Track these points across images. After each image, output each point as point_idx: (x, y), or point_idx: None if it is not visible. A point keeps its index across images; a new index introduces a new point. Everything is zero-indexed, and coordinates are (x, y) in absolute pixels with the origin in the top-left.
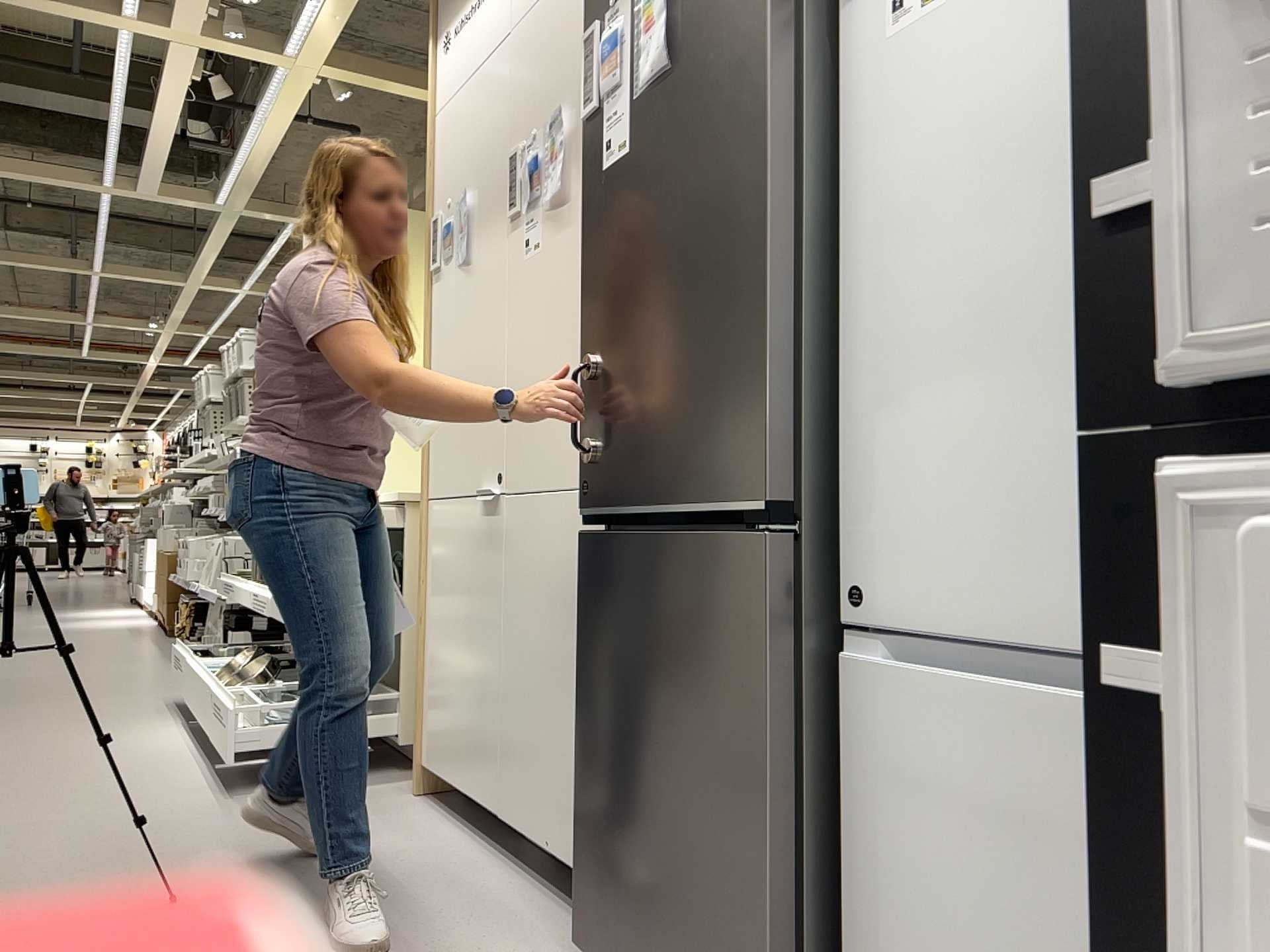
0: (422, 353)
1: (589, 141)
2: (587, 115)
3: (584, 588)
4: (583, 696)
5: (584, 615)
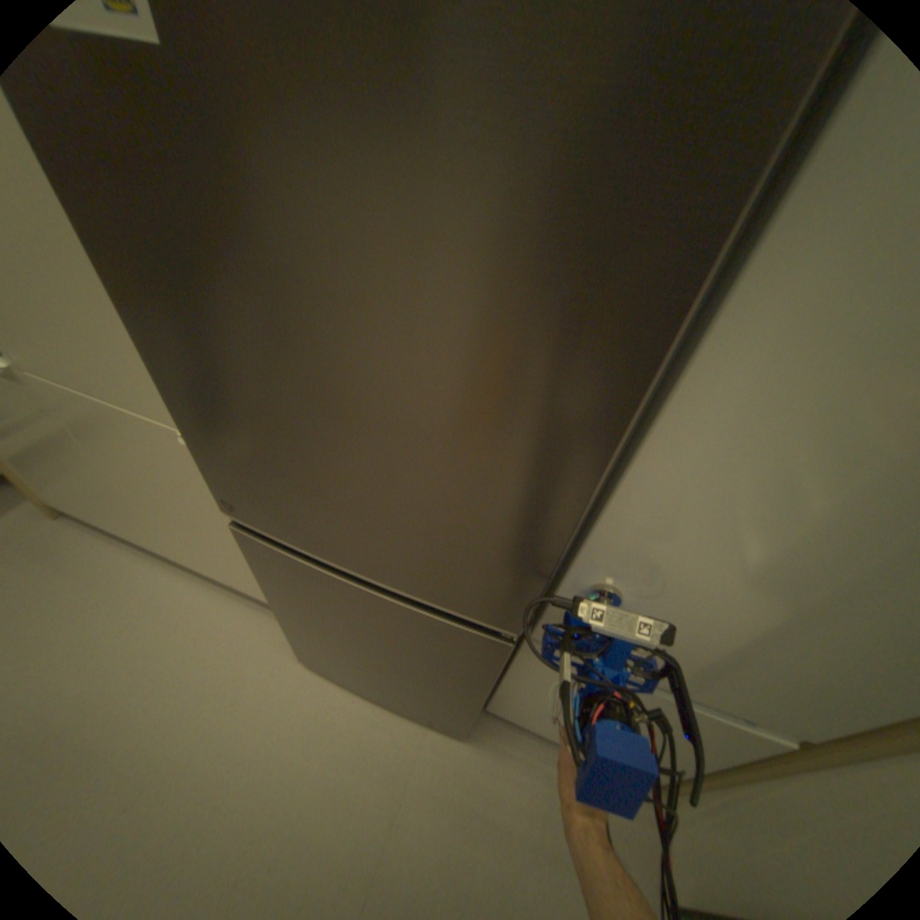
0: None
1: None
2: None
3: (252, 556)
4: (273, 599)
5: (258, 568)
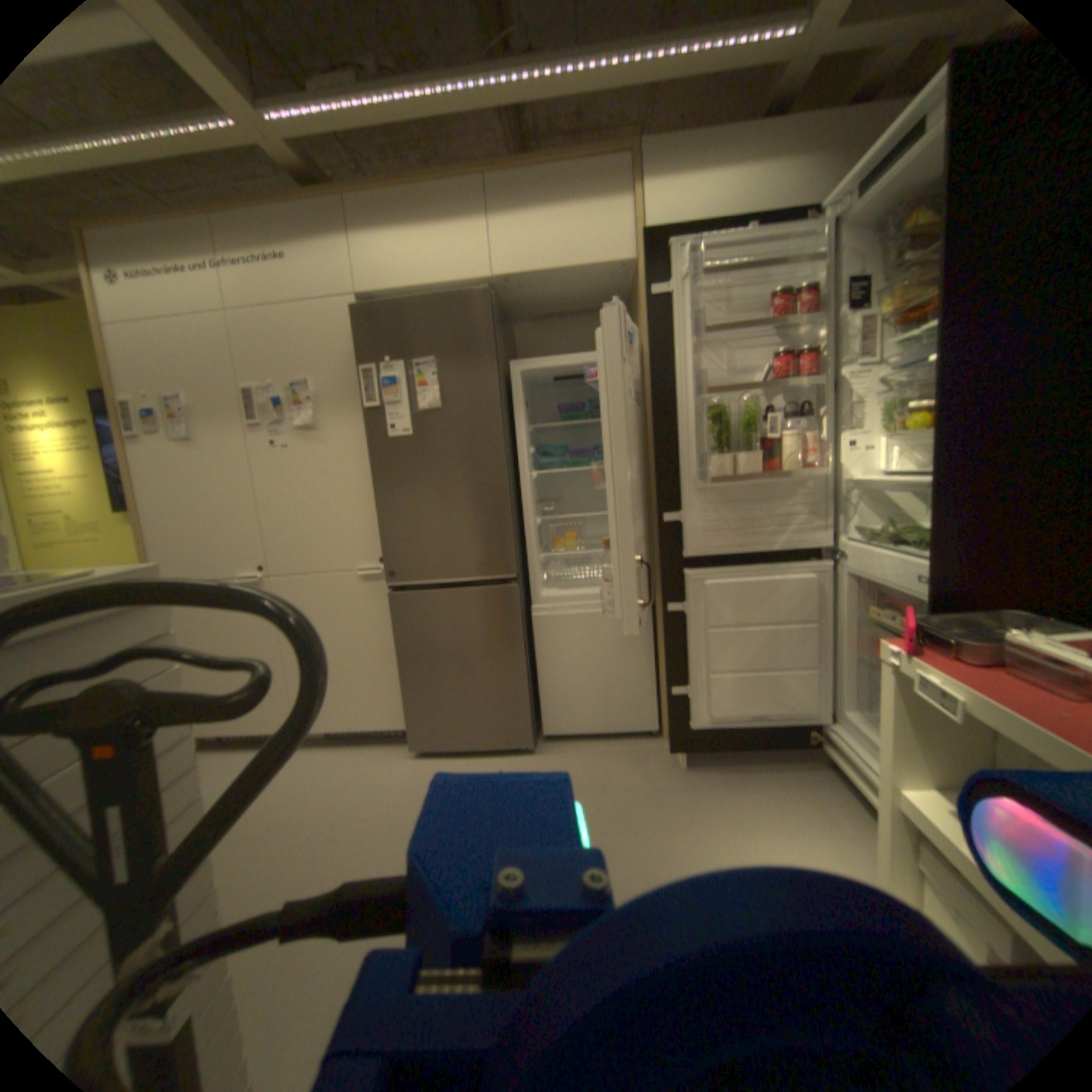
0: (124, 491)
1: (370, 419)
2: (368, 406)
3: (396, 613)
4: (401, 656)
5: (397, 624)
